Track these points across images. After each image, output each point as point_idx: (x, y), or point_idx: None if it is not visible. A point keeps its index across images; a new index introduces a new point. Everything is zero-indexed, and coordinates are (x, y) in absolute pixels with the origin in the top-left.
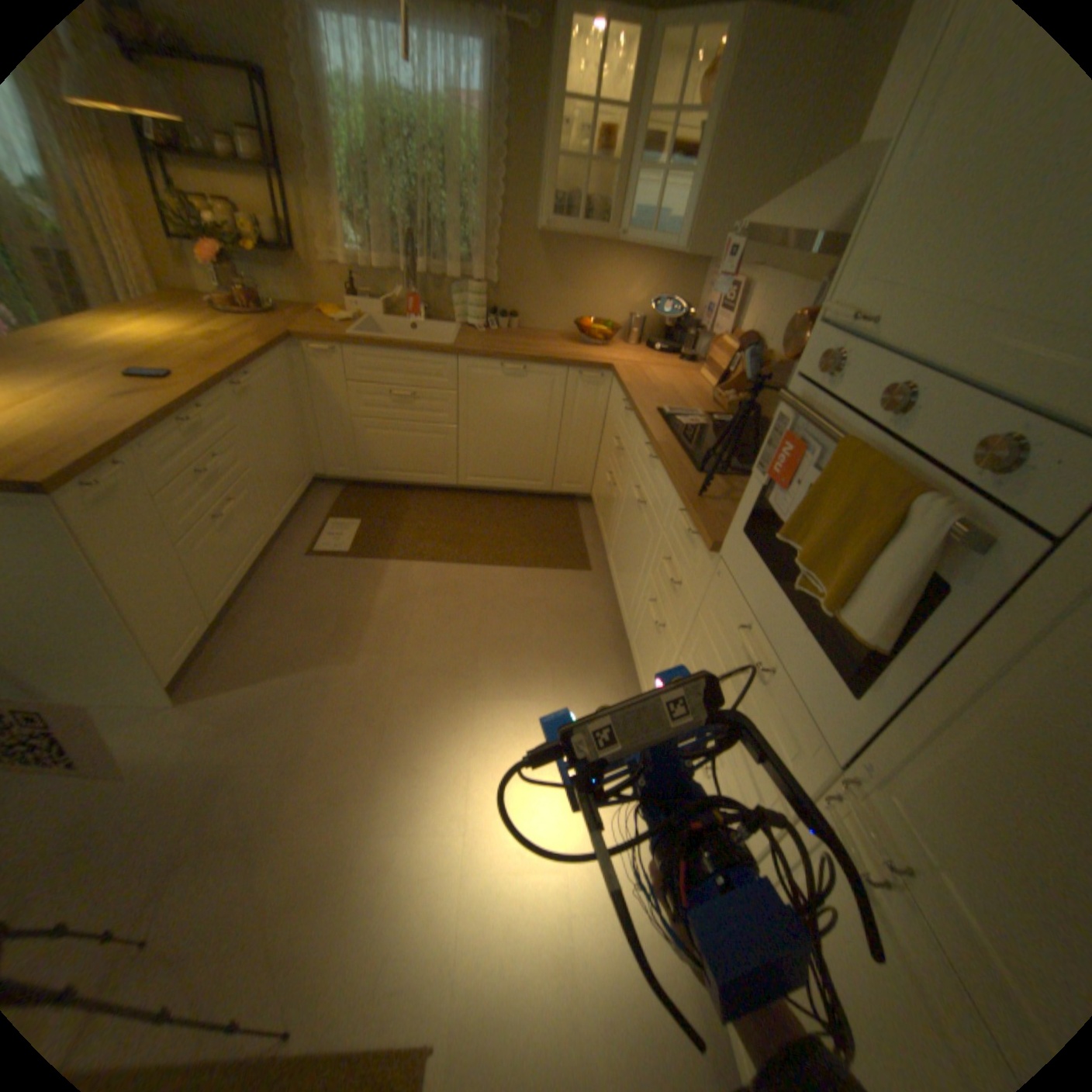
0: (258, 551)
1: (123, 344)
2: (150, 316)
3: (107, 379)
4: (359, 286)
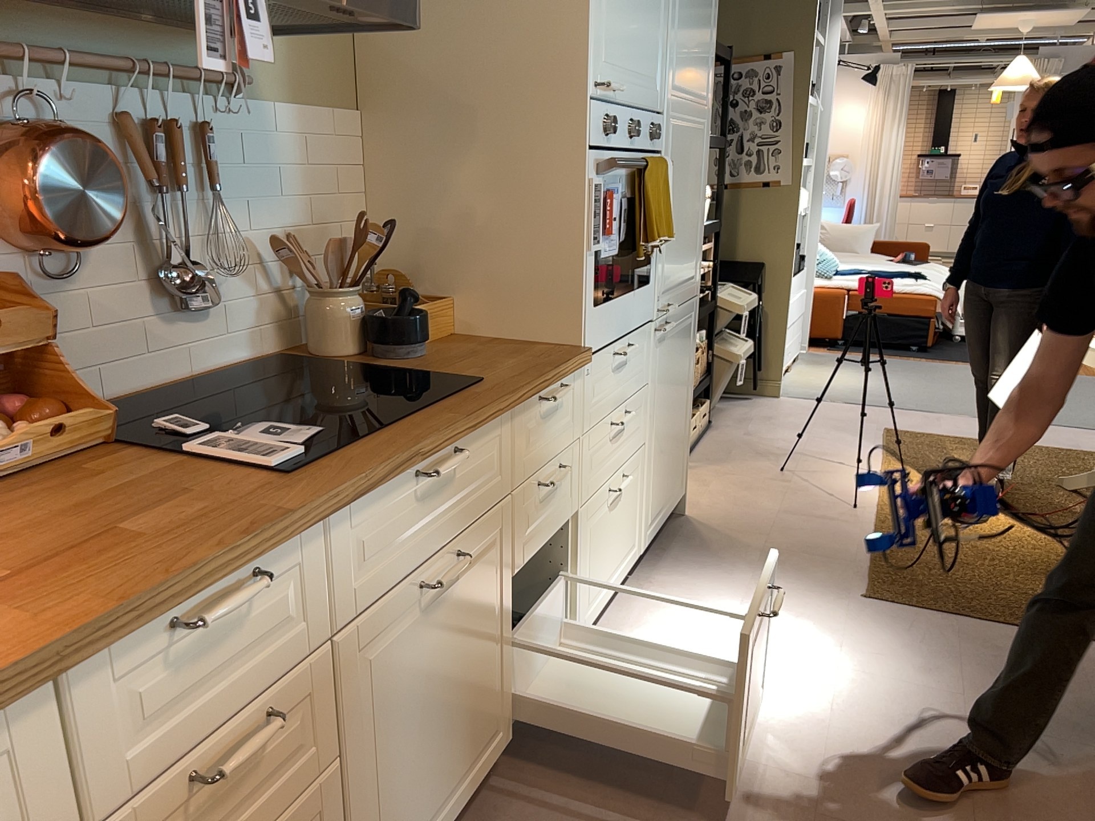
0: None
1: None
2: None
3: None
4: None
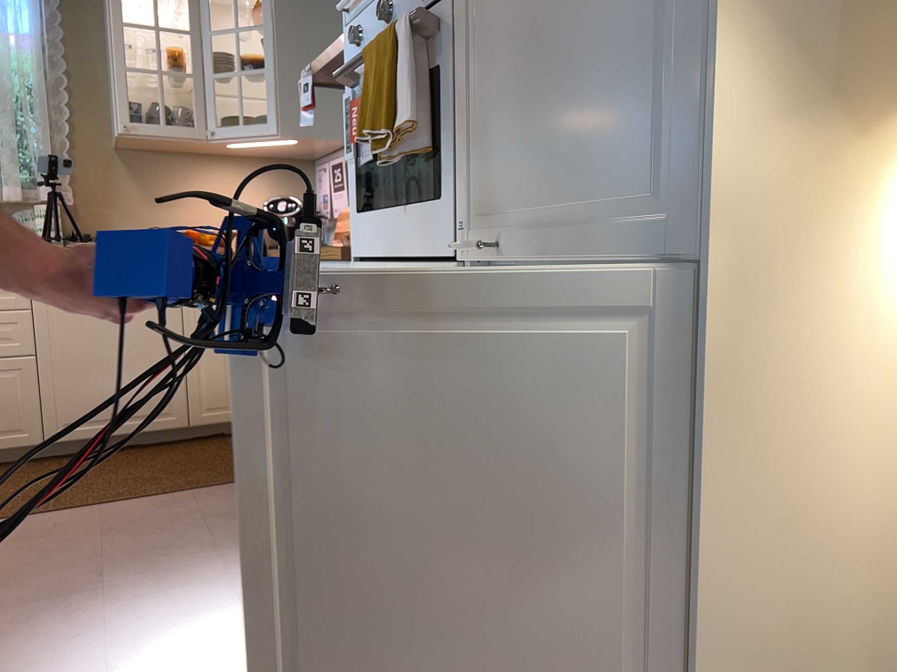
0: None
1: None
2: None
3: None
4: None
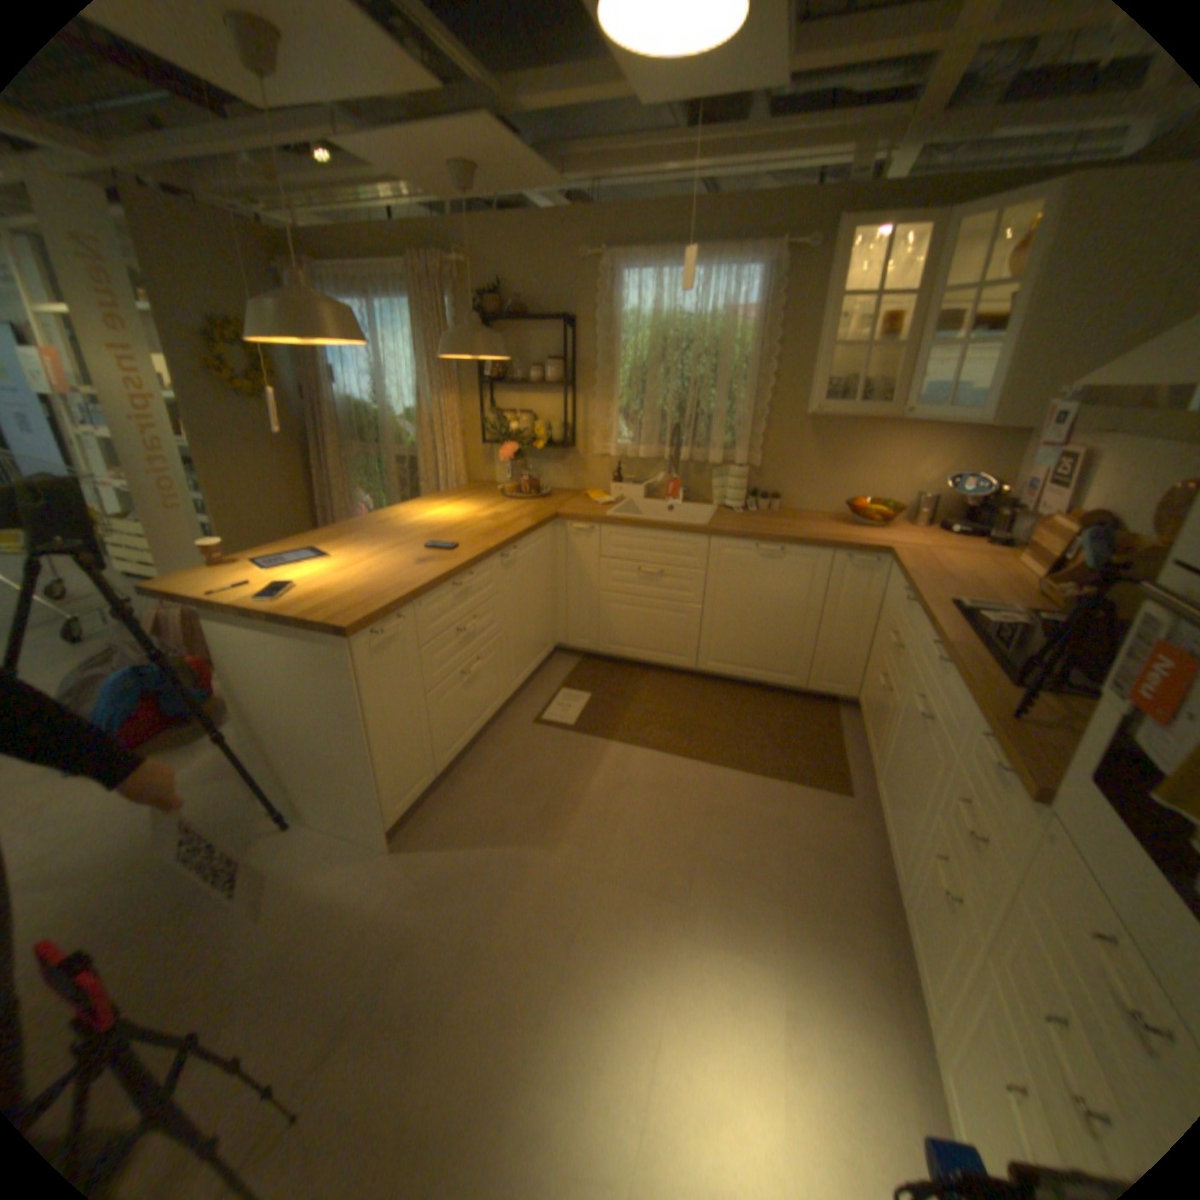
0: (493, 711)
1: (431, 523)
2: (456, 502)
3: (413, 550)
4: (625, 473)
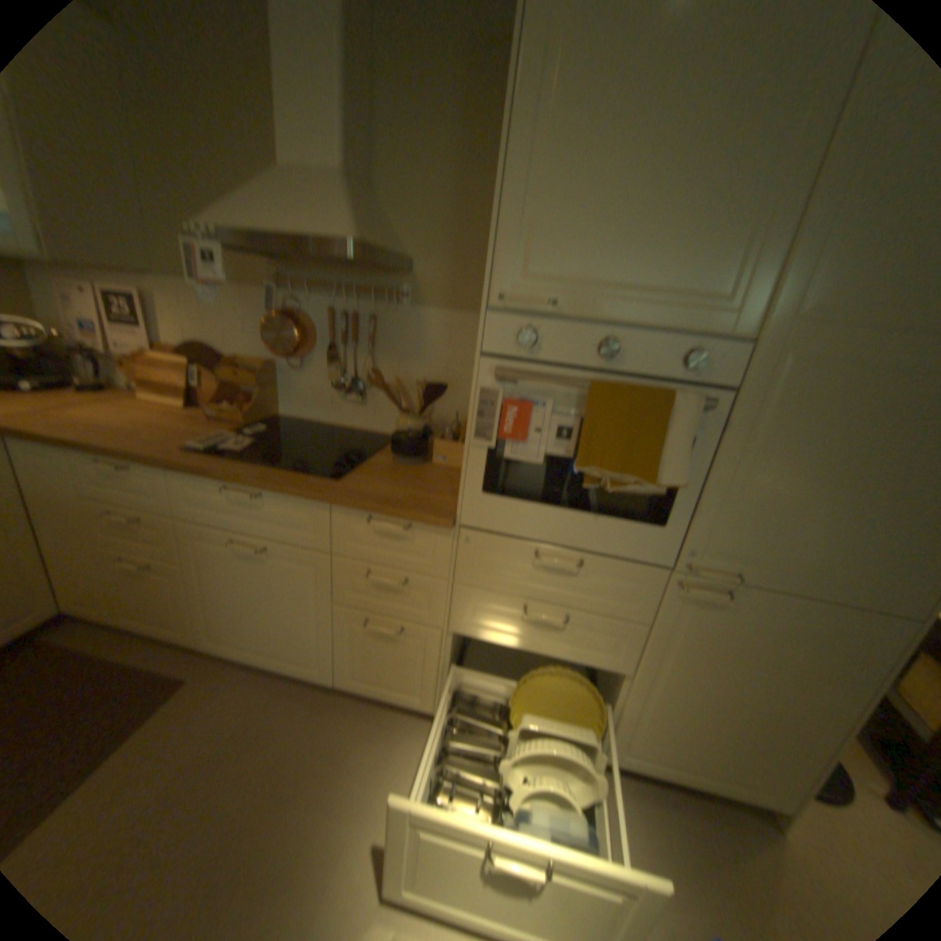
0: None
1: None
2: None
3: None
4: None
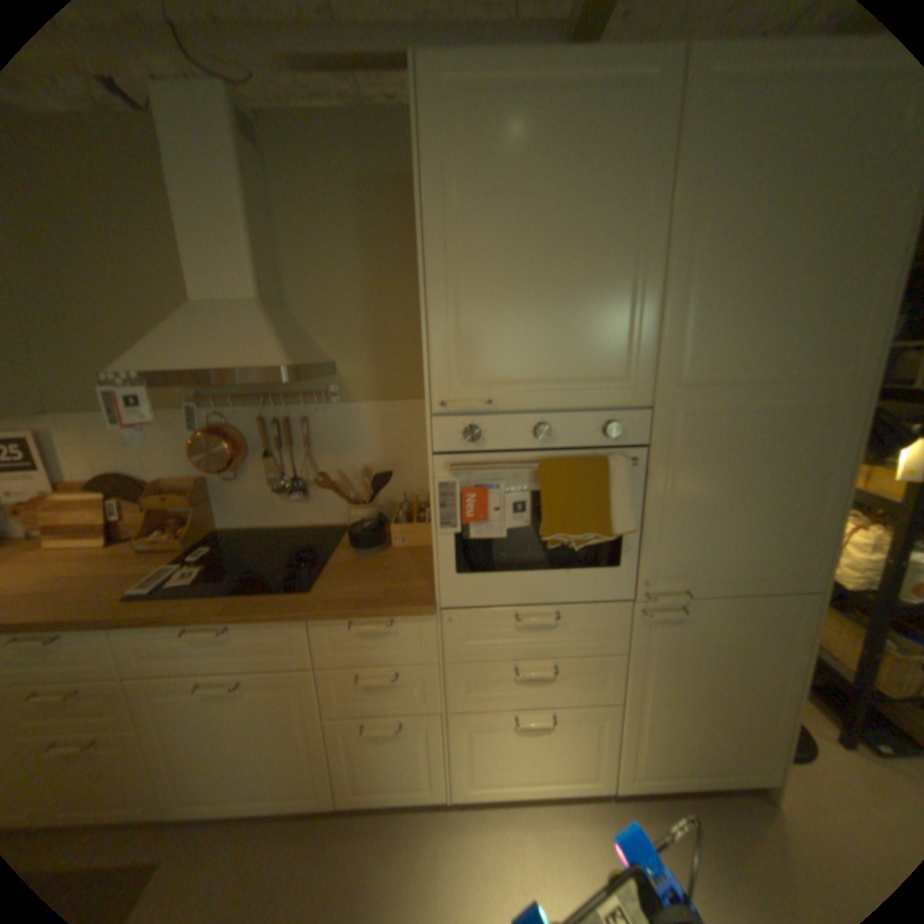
0: None
1: None
2: None
3: None
4: None
